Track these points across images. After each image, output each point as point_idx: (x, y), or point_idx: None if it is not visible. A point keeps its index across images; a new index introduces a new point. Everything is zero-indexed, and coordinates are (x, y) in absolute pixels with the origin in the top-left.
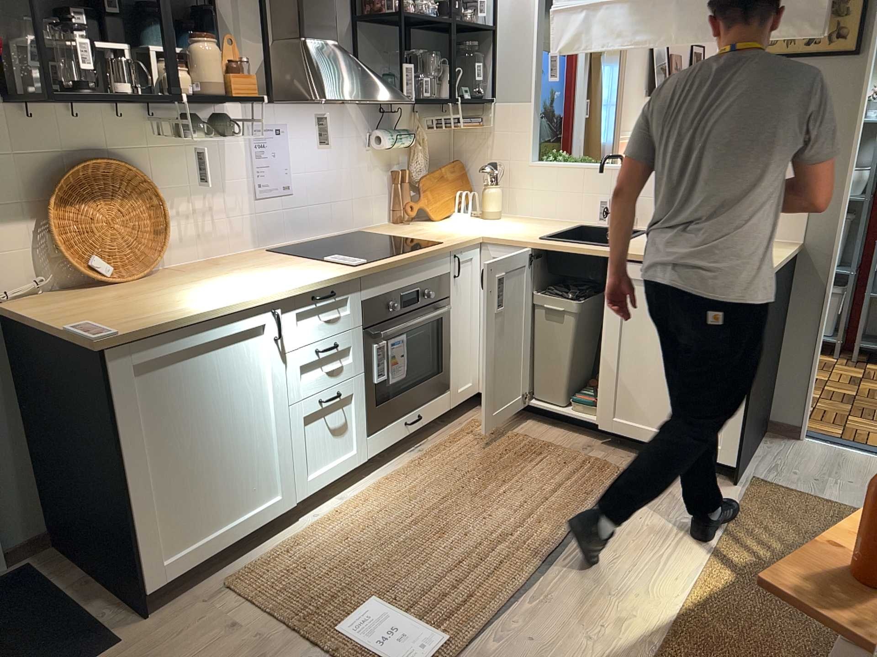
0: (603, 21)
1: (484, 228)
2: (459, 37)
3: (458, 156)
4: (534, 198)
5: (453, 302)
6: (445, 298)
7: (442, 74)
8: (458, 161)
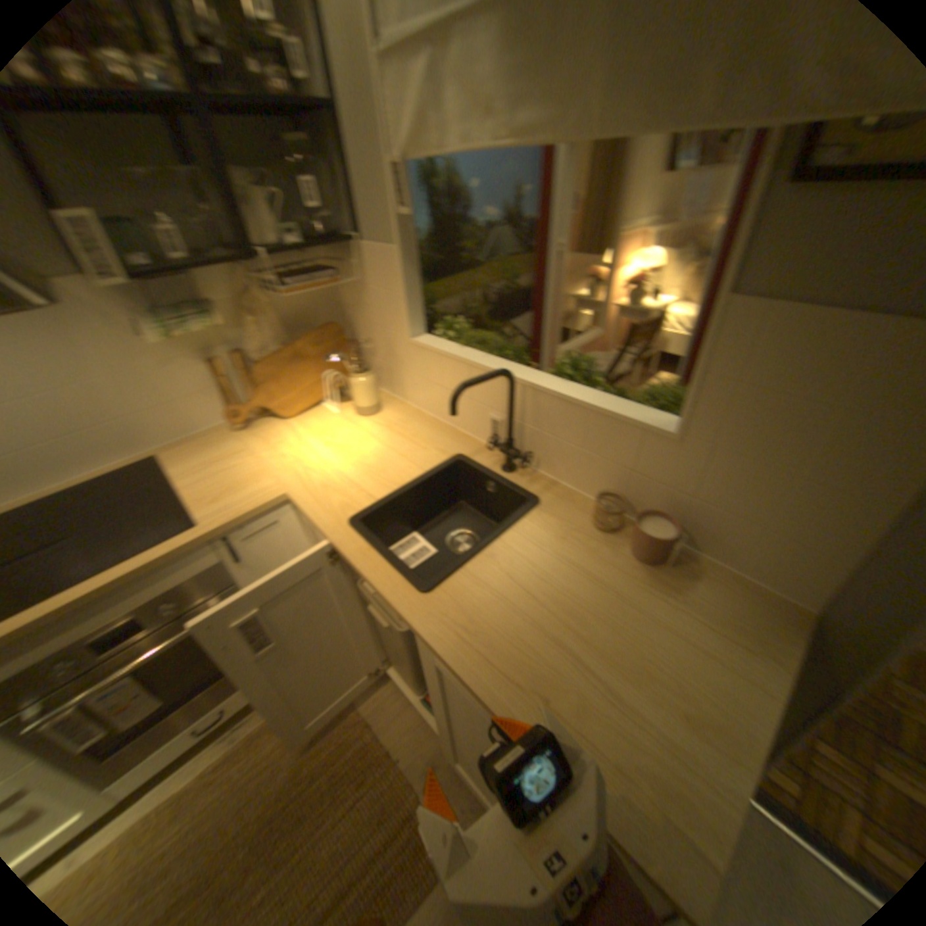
0: (458, 69)
1: (318, 452)
2: (297, 119)
3: (338, 310)
4: (417, 387)
5: (242, 587)
6: (219, 590)
7: (261, 194)
8: (340, 317)
